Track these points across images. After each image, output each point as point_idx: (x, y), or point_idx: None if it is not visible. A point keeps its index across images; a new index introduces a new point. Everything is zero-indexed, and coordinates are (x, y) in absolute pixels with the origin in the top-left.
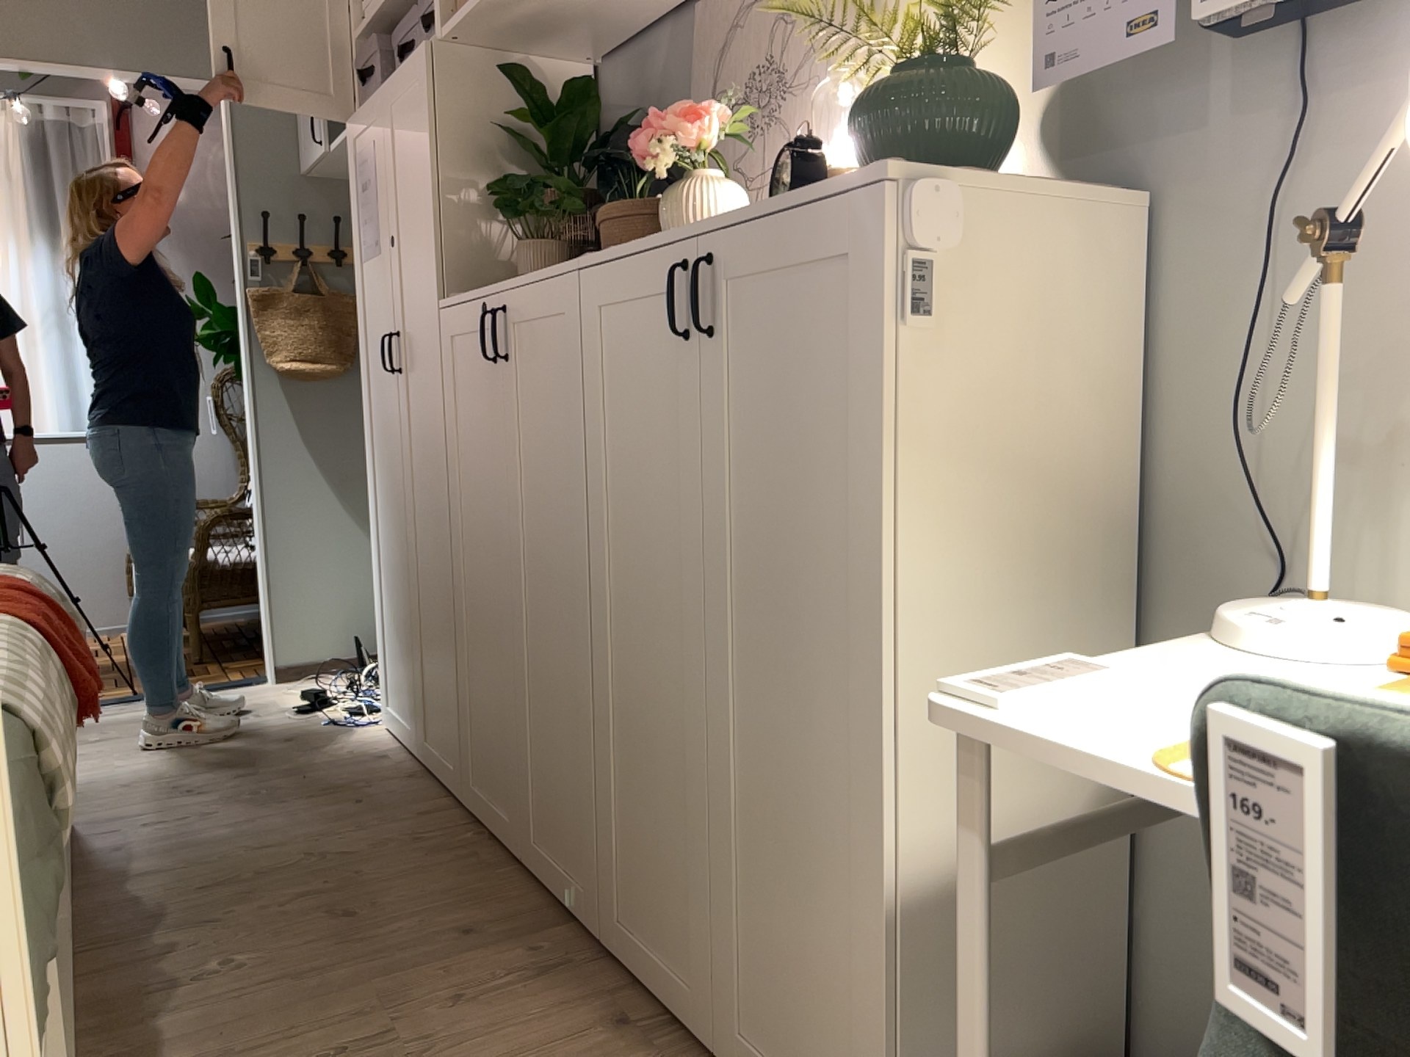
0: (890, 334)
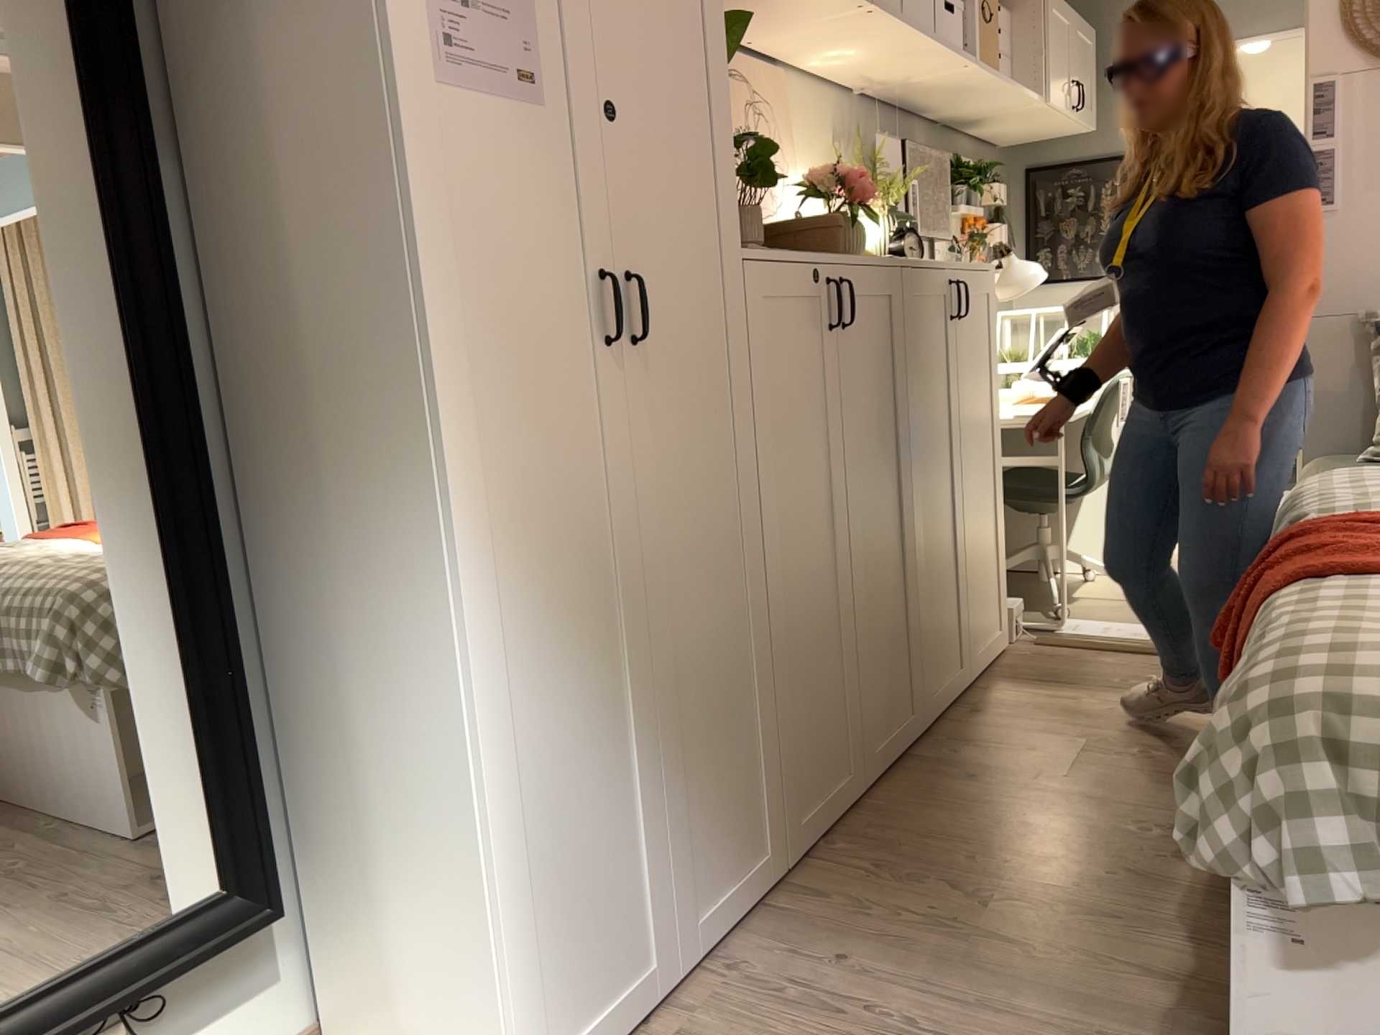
0: (997, 321)
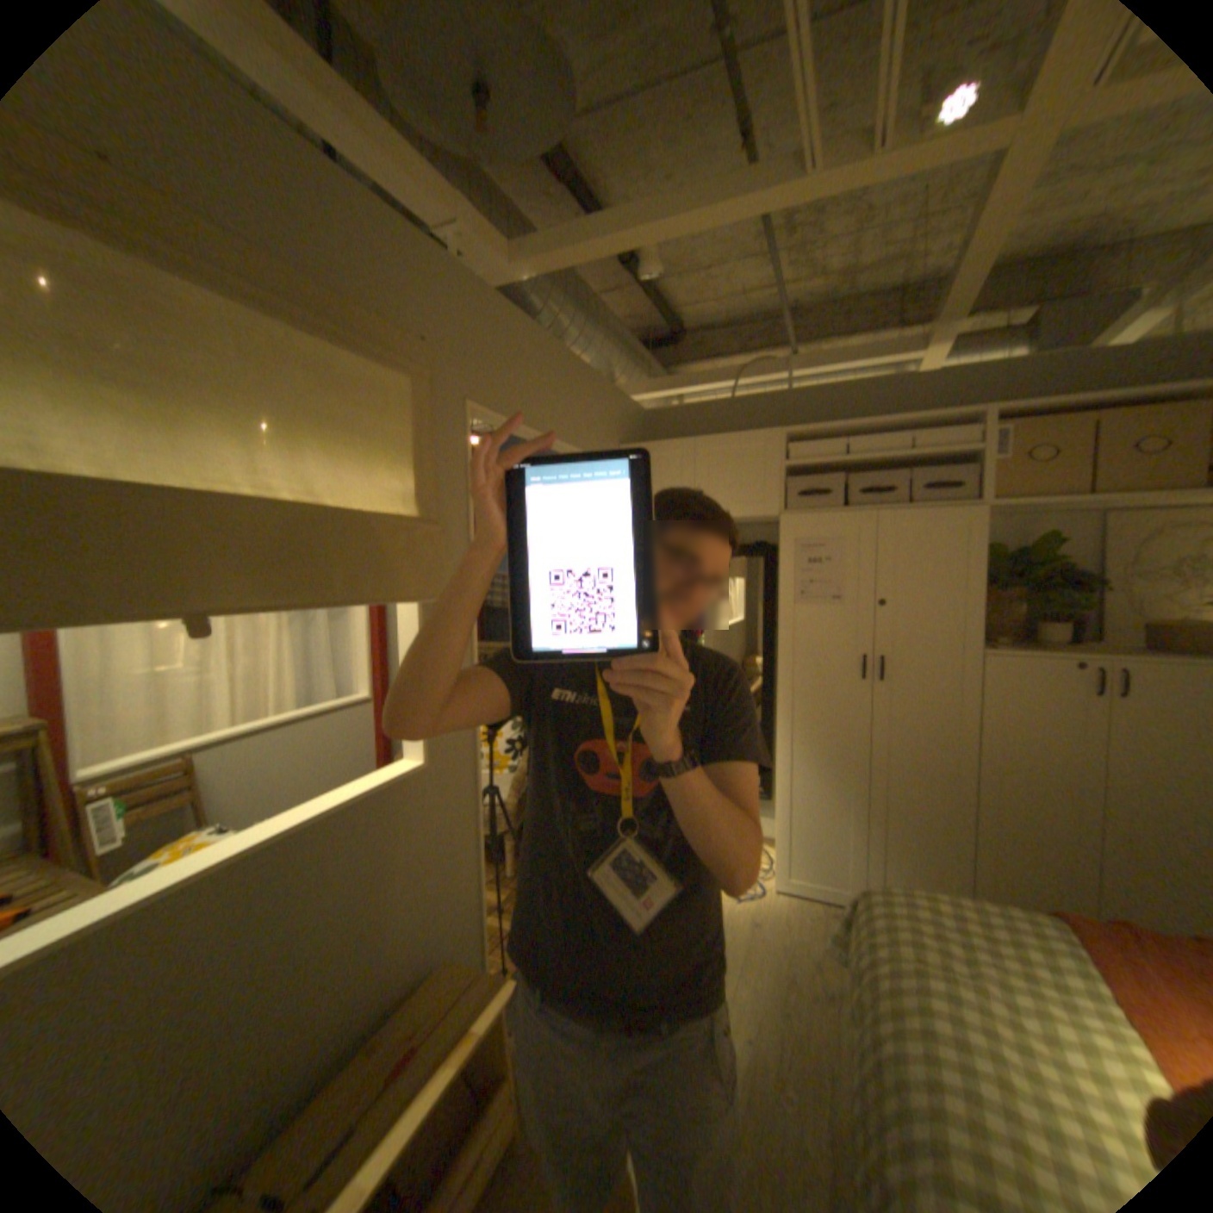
0: None
